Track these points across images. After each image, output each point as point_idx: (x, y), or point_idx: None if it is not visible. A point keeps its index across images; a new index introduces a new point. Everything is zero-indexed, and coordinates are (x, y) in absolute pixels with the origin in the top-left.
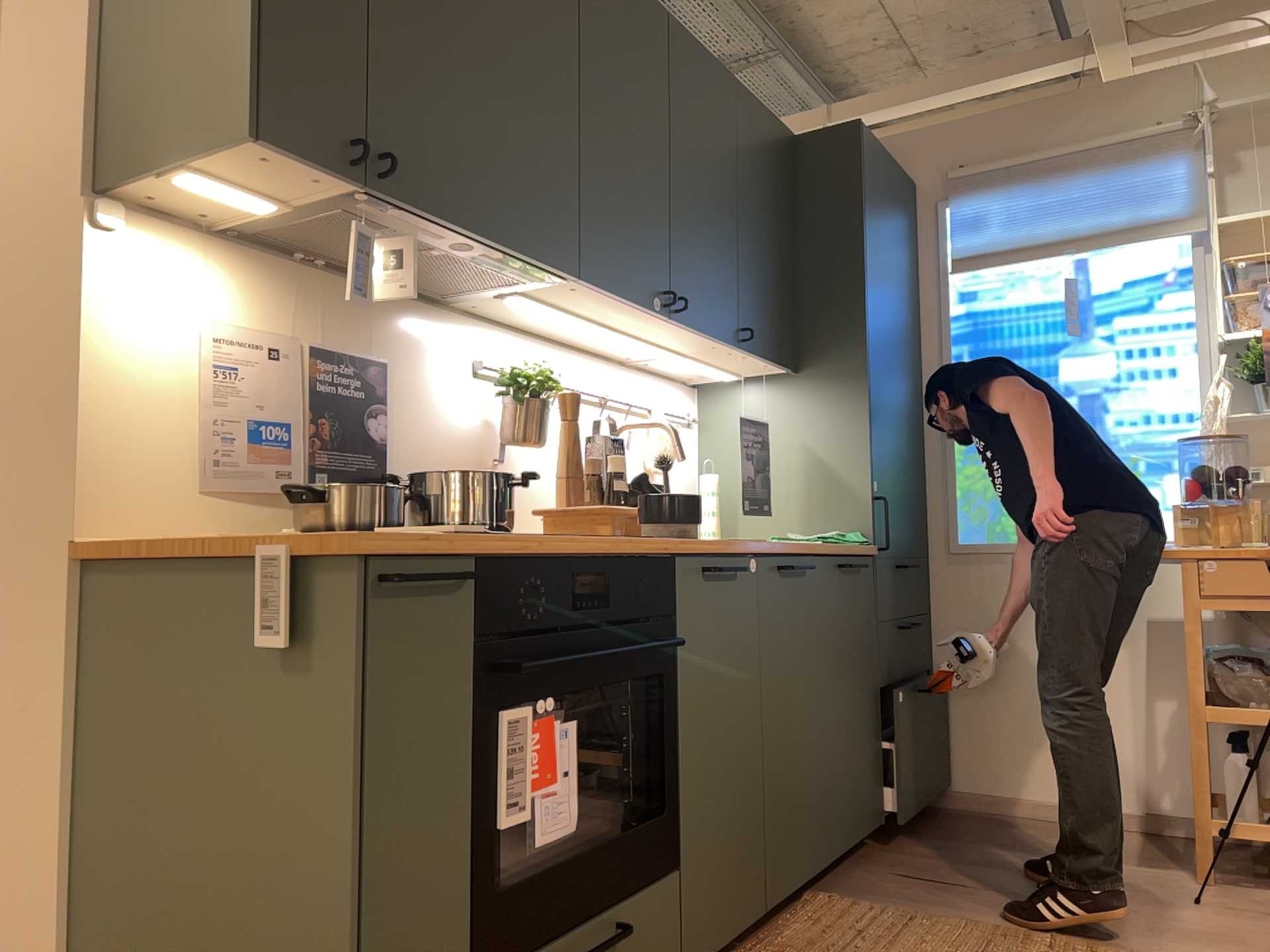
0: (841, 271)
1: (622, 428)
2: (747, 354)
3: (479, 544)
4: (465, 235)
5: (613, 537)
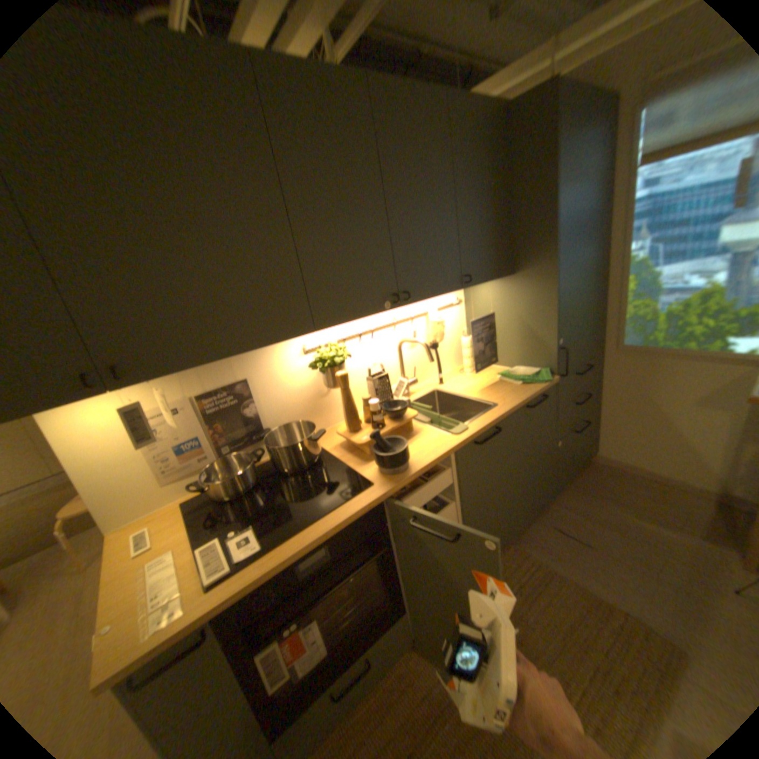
0: (540, 206)
1: (402, 342)
2: (471, 286)
3: (203, 620)
4: (214, 361)
5: (338, 507)
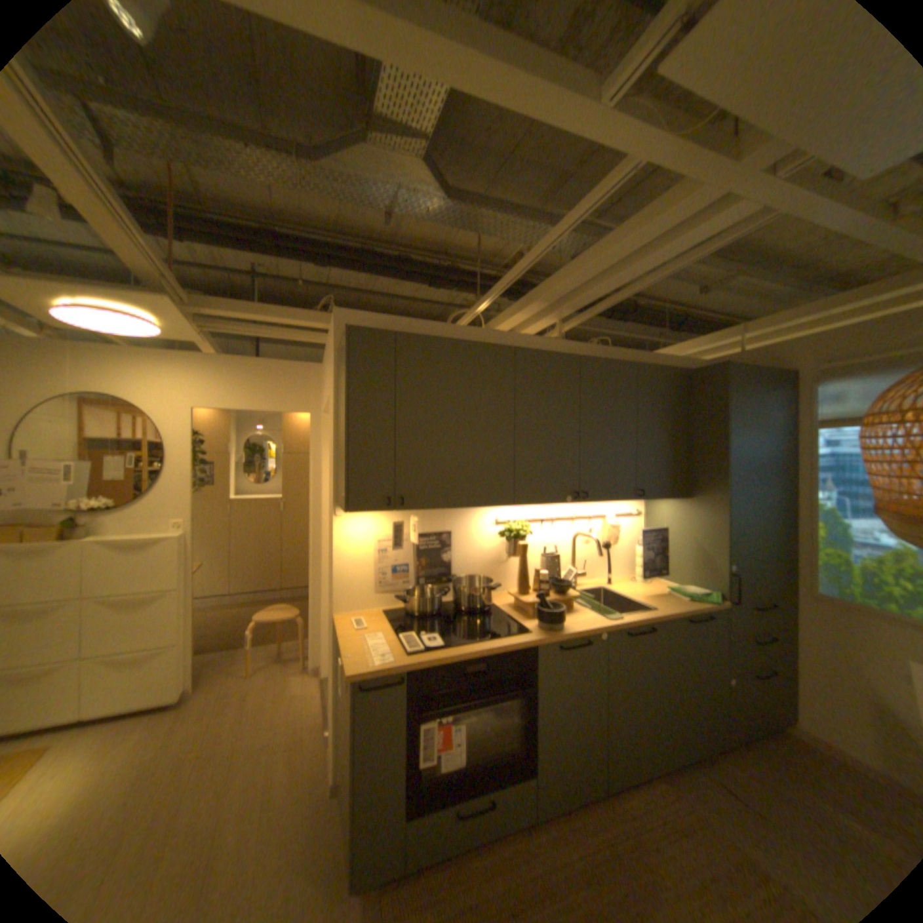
0: (715, 447)
1: (578, 535)
2: (646, 499)
3: (407, 669)
4: (448, 508)
5: (502, 638)
